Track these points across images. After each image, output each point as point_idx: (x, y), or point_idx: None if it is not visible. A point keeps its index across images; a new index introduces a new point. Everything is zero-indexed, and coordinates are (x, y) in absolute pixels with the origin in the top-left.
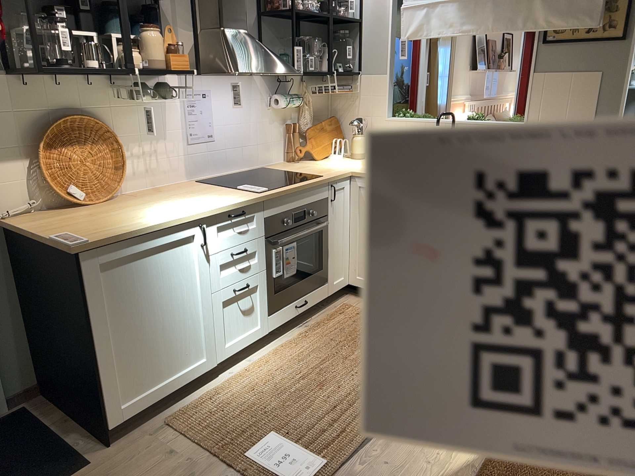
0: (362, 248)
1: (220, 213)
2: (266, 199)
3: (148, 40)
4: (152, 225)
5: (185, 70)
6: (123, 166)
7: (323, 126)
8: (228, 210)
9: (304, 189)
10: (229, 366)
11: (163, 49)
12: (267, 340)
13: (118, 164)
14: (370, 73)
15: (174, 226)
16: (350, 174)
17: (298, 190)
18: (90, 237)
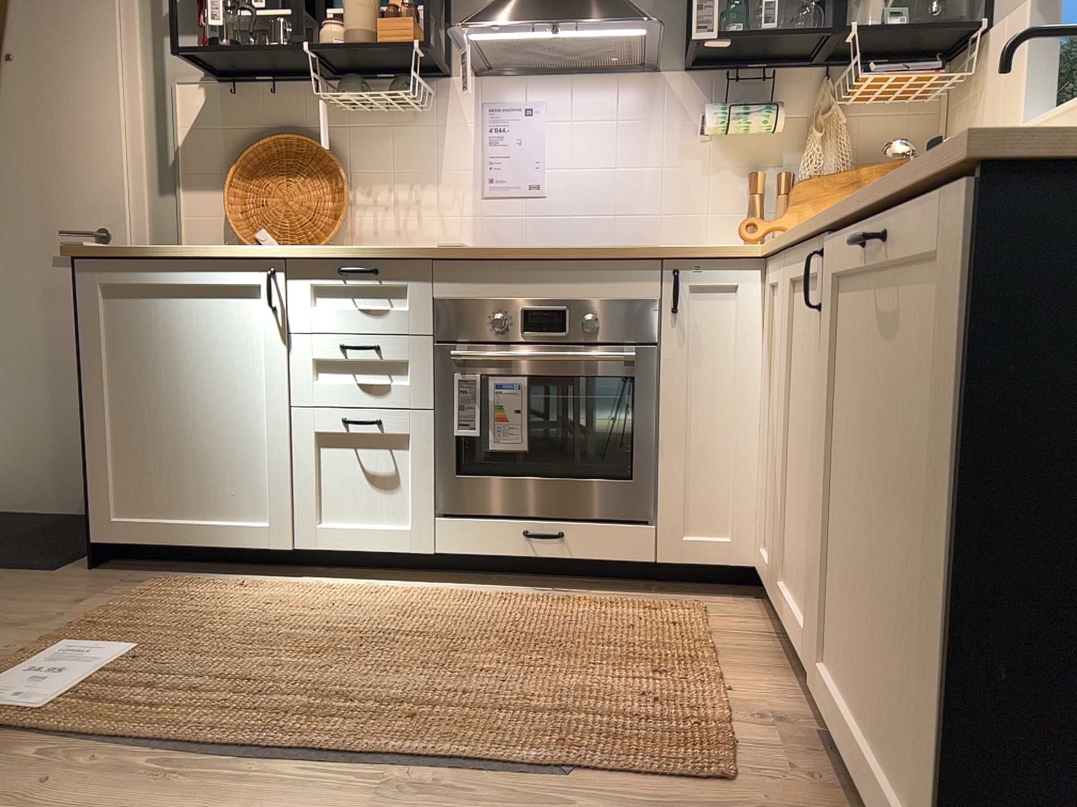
0: (773, 464)
1: (320, 260)
2: (437, 258)
3: (345, 2)
4: (182, 248)
5: (399, 43)
6: (341, 212)
7: (863, 180)
8: (336, 258)
9: (565, 261)
10: (339, 578)
11: (366, 12)
12: (458, 580)
13: (339, 210)
14: (1002, 18)
15: (222, 260)
16: (757, 256)
17: (540, 258)
18: (105, 247)
